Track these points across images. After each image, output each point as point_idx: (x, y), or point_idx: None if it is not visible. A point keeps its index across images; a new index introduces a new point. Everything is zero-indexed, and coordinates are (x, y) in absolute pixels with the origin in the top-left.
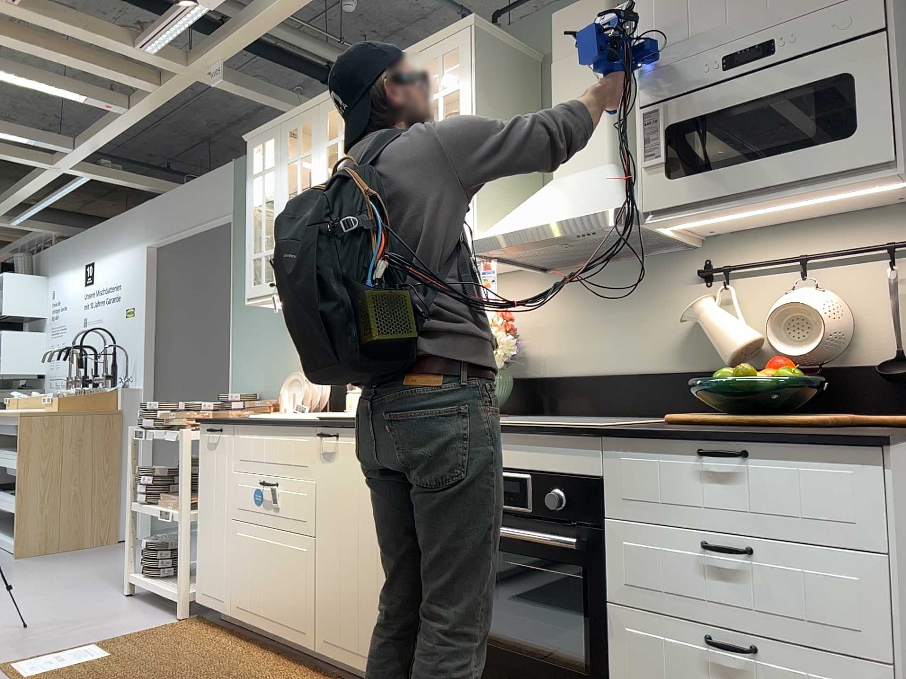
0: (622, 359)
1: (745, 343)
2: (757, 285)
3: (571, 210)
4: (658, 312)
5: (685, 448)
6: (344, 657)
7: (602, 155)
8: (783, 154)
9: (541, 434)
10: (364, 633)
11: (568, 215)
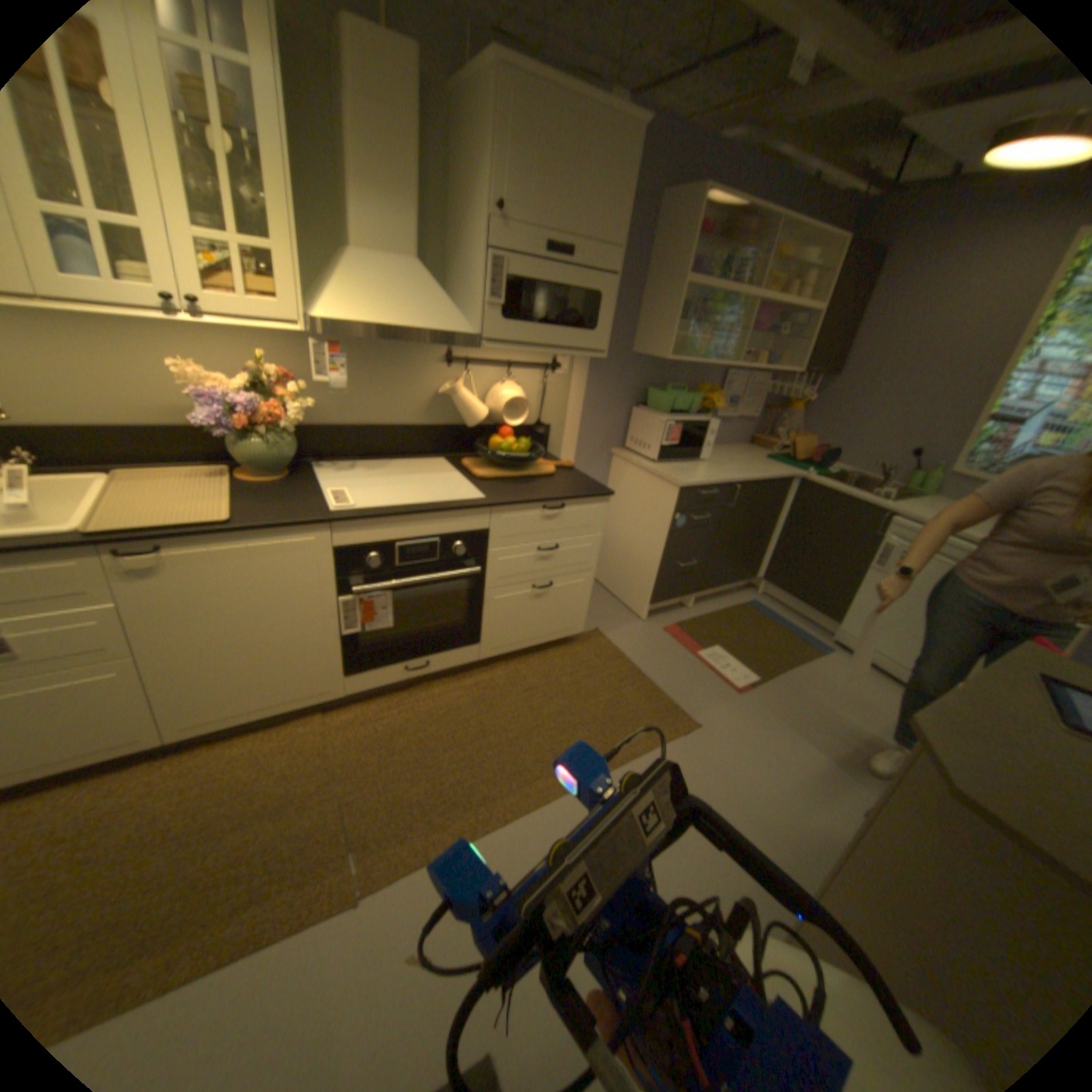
0: (383, 414)
1: (488, 417)
2: (480, 373)
3: (426, 317)
4: (414, 381)
5: (537, 508)
6: (223, 725)
7: (412, 247)
8: (567, 329)
9: (452, 512)
10: (253, 696)
11: (428, 325)
